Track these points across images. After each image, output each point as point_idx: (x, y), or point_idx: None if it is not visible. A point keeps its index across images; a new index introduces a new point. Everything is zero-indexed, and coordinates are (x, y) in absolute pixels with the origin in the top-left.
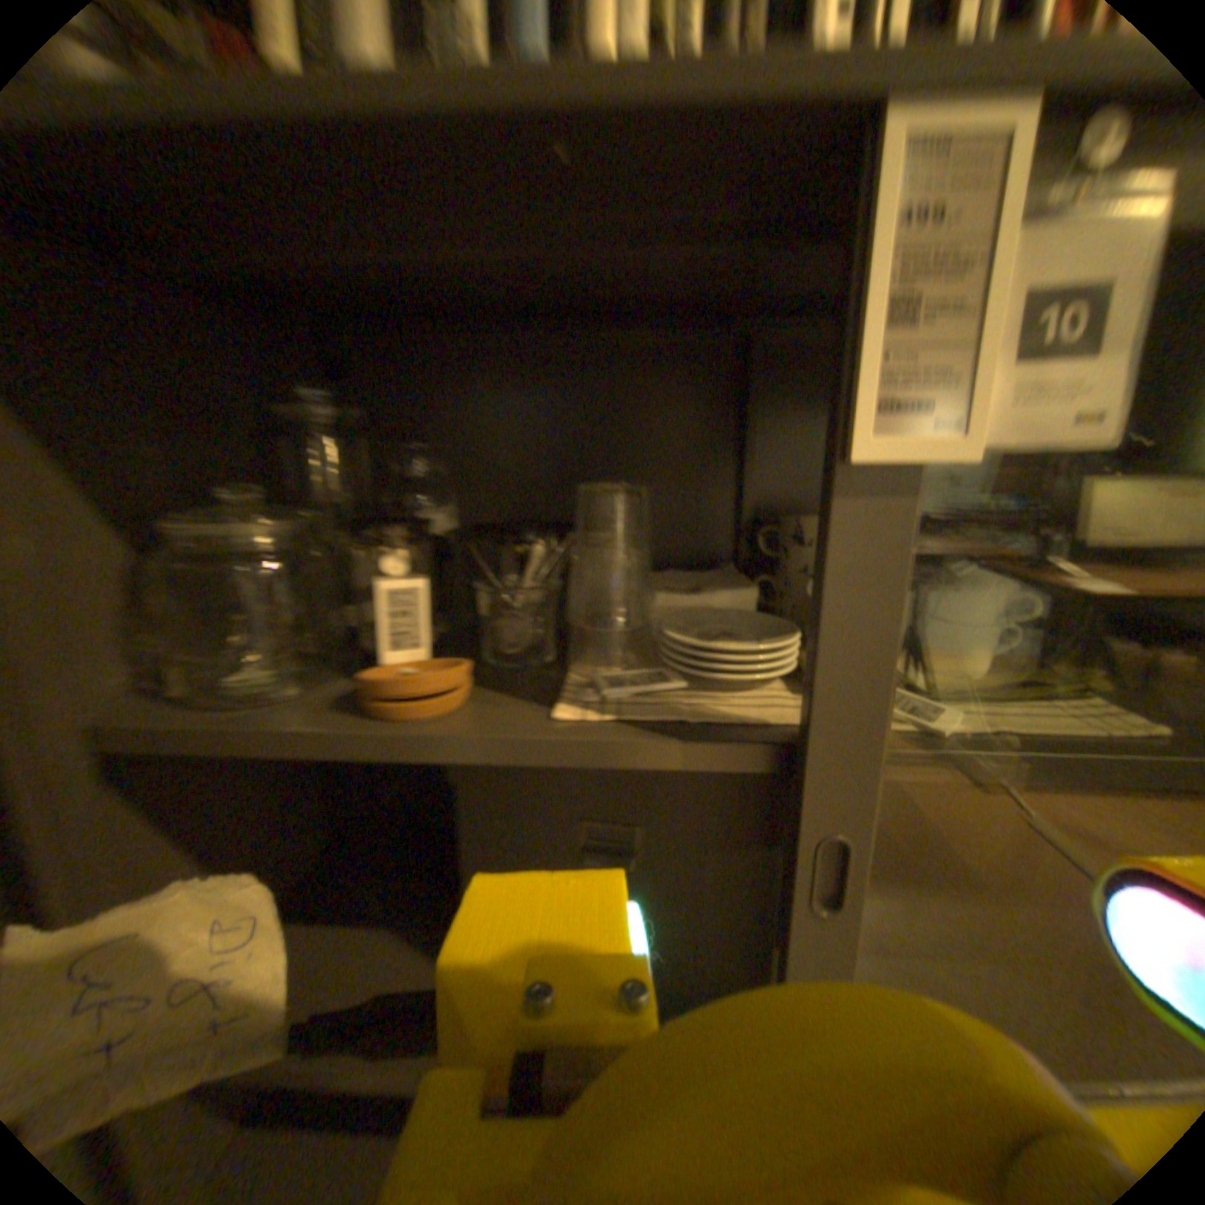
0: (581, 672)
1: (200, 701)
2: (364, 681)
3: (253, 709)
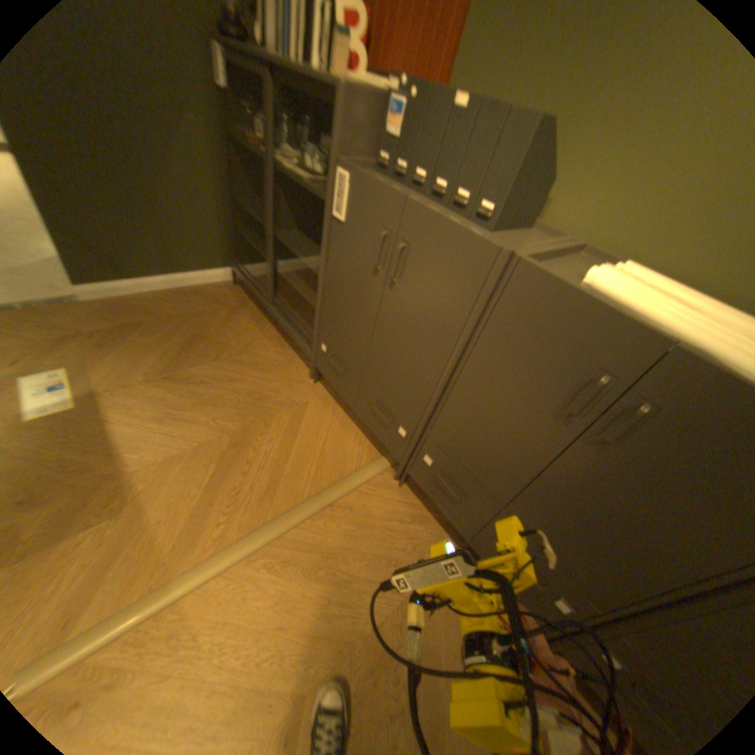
0: (276, 147)
1: (238, 131)
2: (245, 131)
3: (241, 134)
